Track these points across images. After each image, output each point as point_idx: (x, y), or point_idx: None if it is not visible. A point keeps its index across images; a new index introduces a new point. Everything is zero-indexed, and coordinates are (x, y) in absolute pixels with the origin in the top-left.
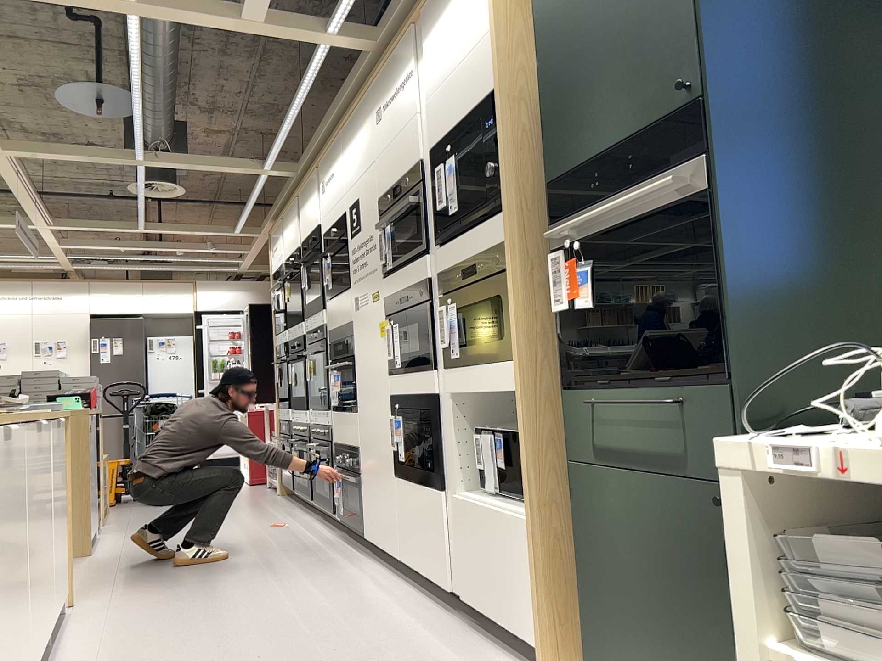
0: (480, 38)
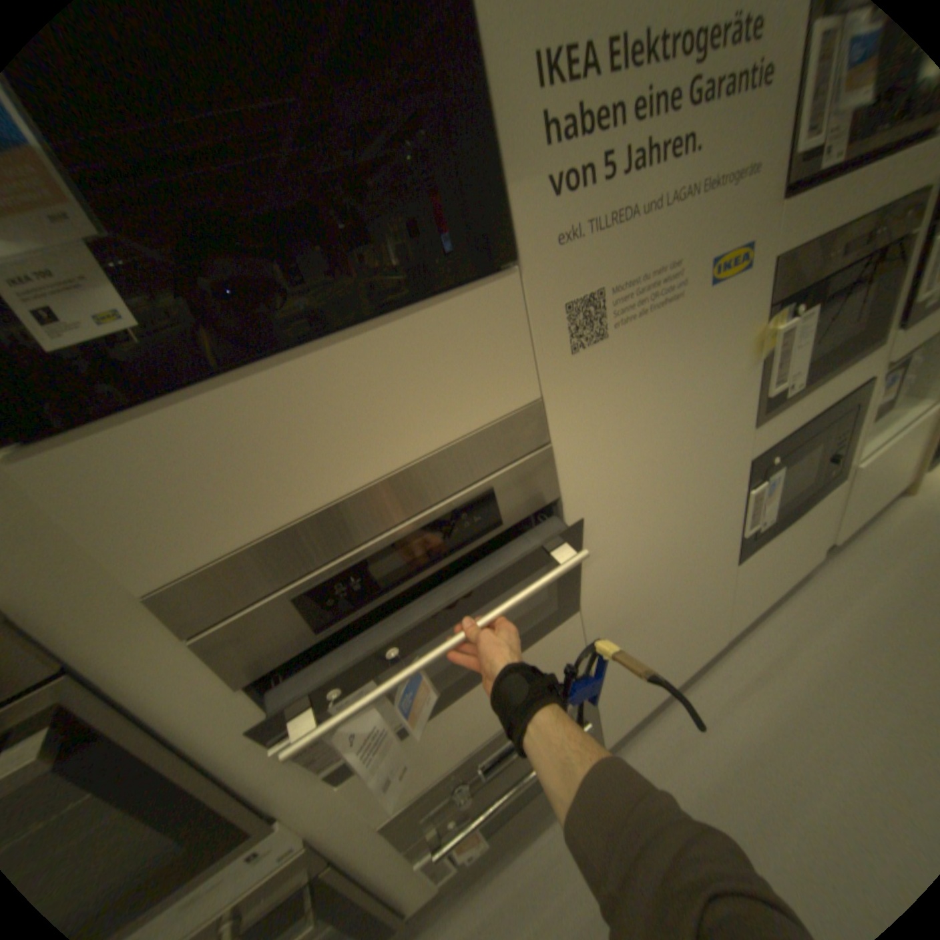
0: None
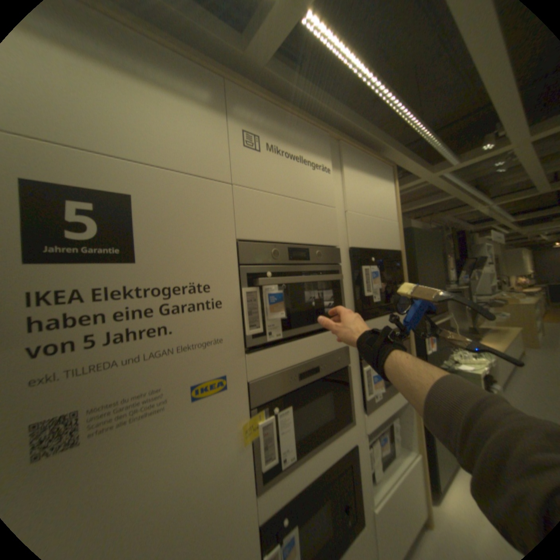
0: (390, 217)
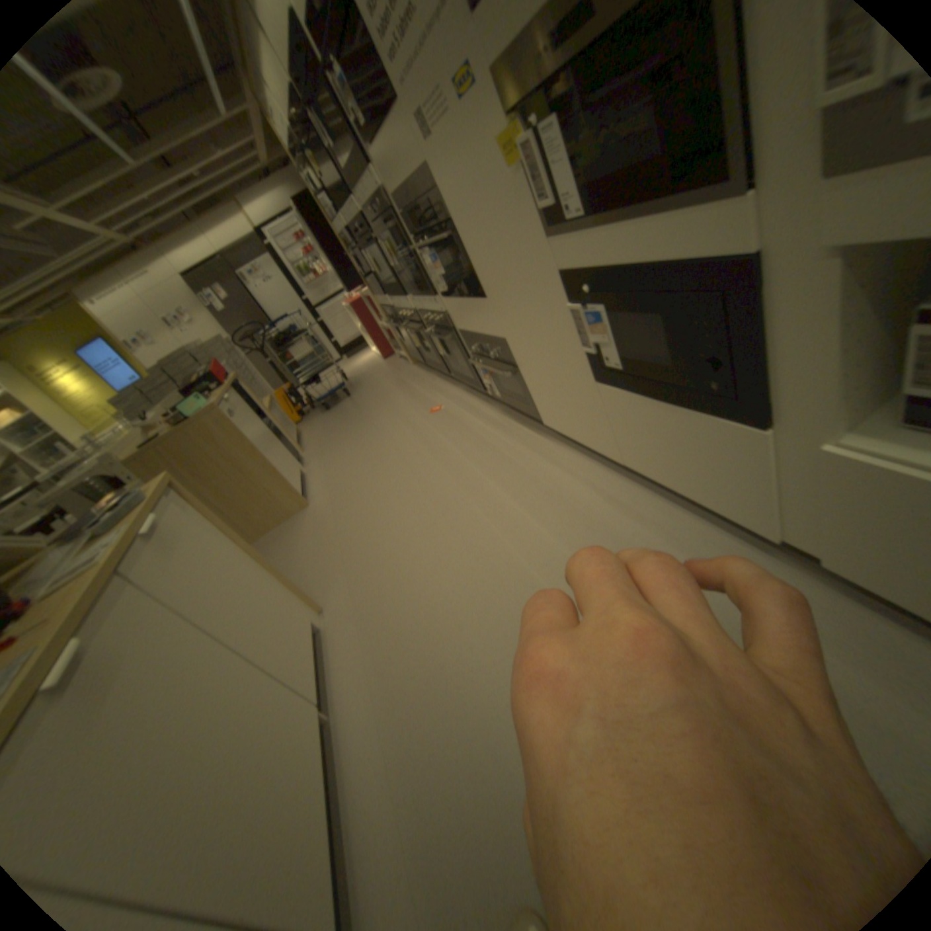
0: None
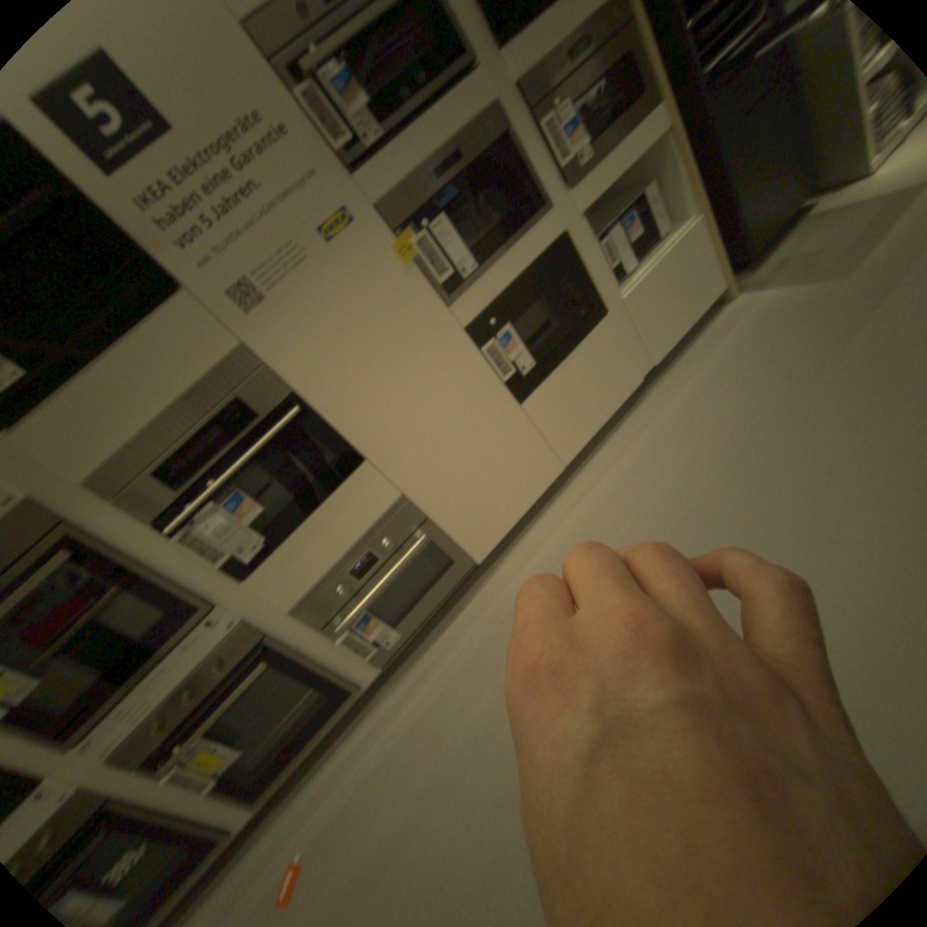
0: None
